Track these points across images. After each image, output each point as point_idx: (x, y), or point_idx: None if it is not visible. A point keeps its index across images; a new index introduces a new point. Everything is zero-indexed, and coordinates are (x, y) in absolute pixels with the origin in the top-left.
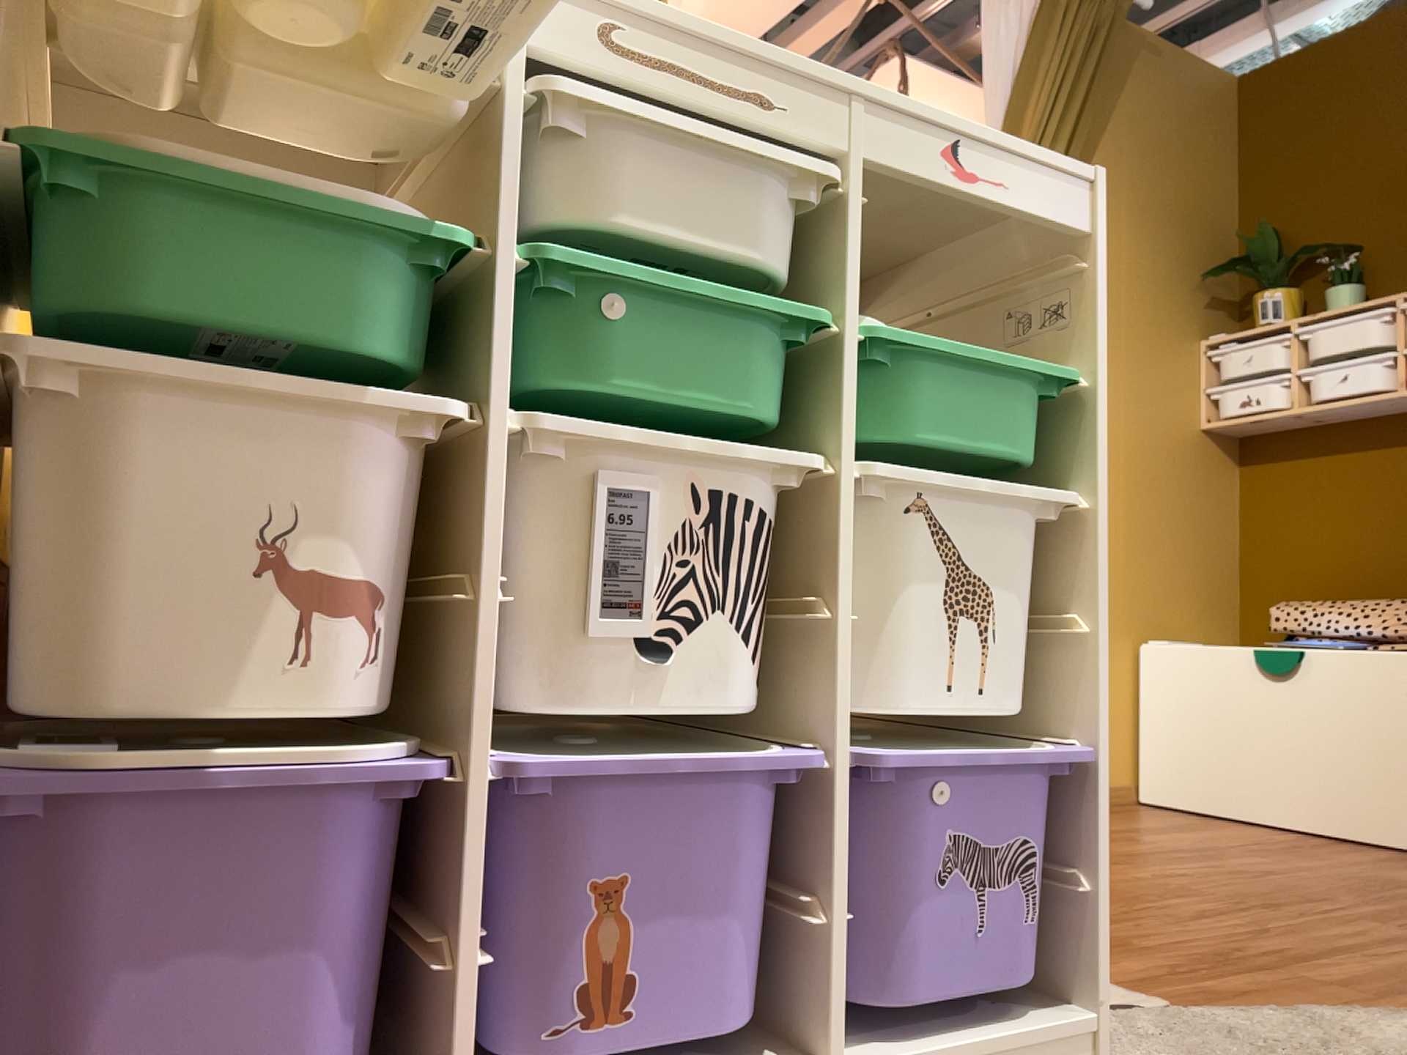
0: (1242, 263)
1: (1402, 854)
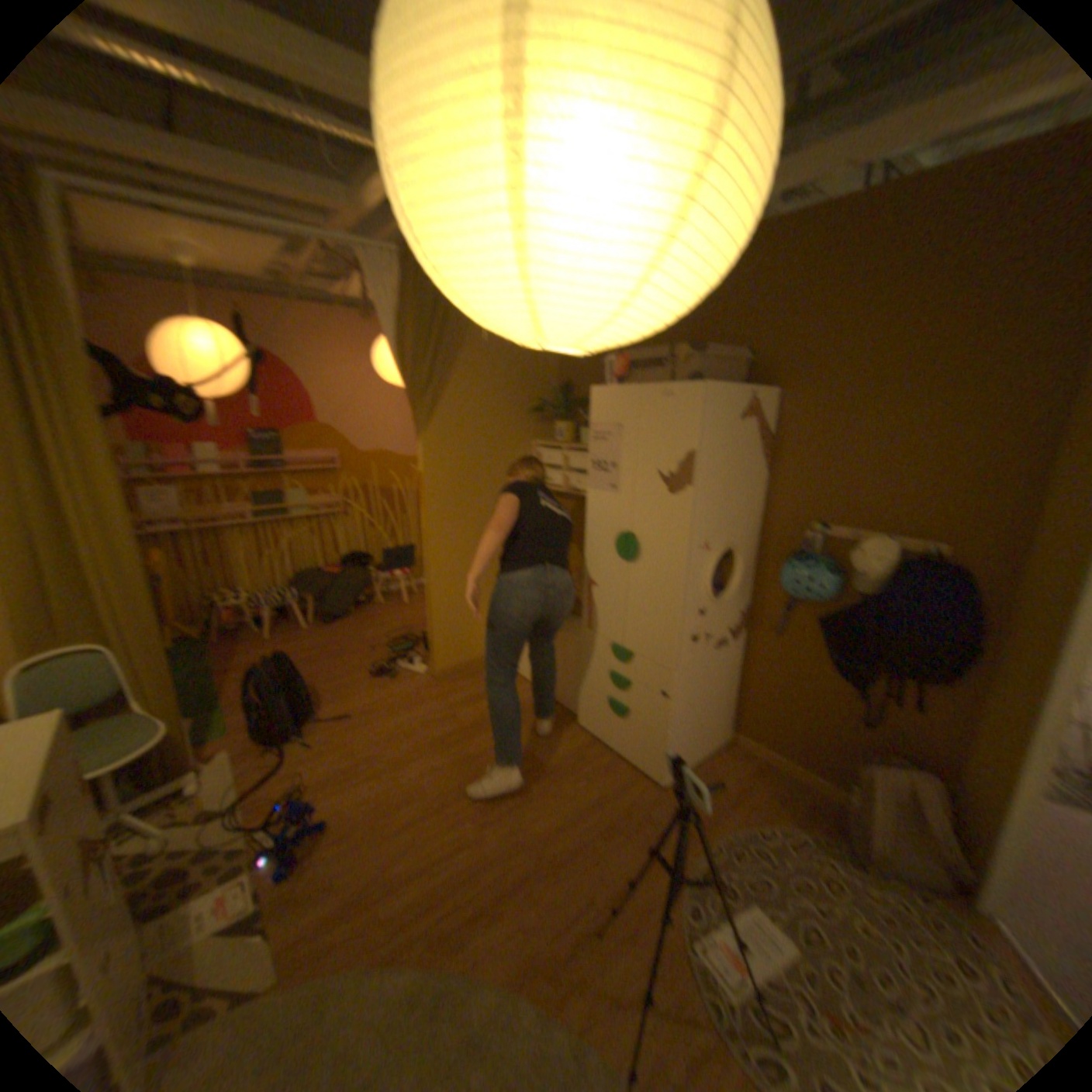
0: (553, 408)
1: (564, 721)
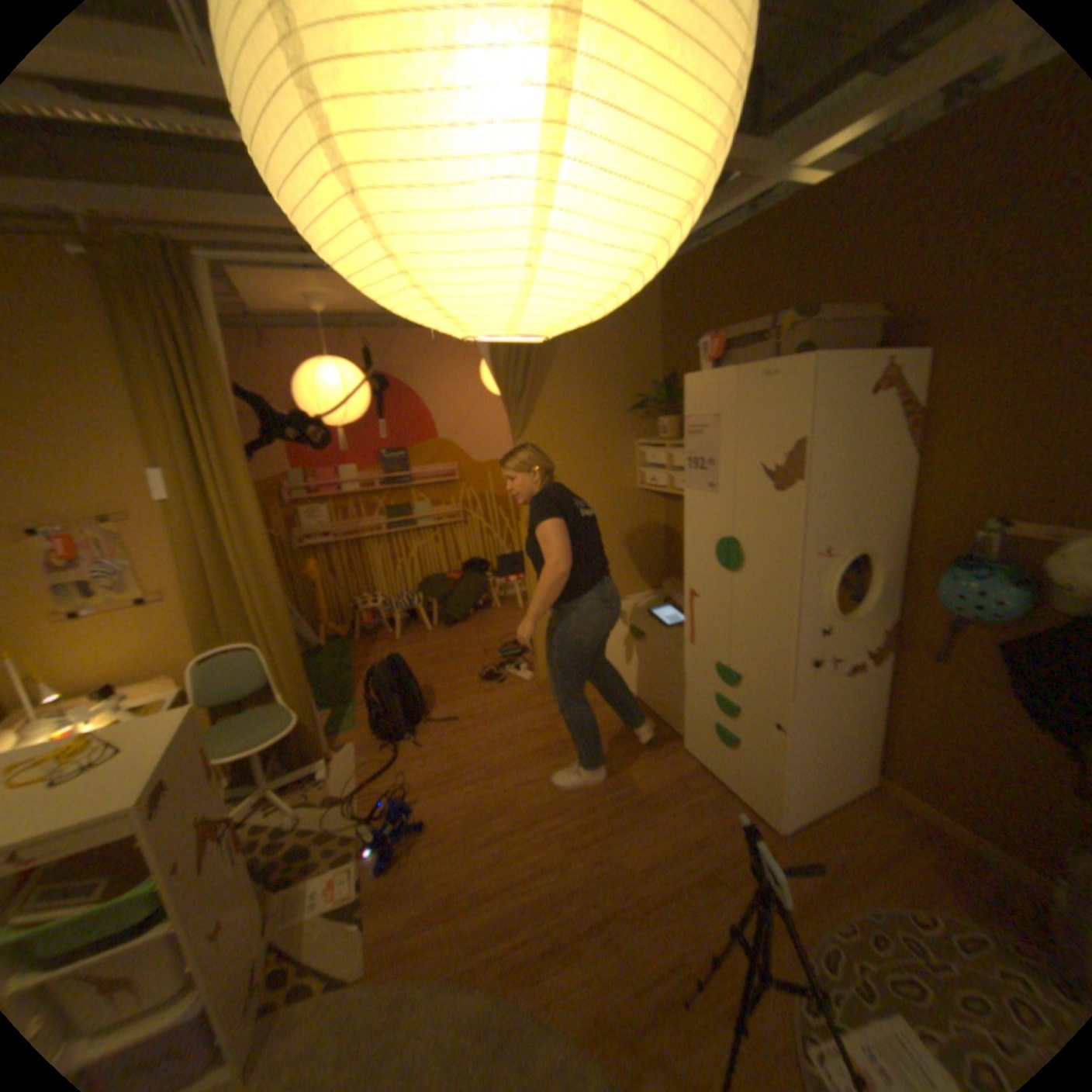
0: (653, 401)
1: (668, 742)
